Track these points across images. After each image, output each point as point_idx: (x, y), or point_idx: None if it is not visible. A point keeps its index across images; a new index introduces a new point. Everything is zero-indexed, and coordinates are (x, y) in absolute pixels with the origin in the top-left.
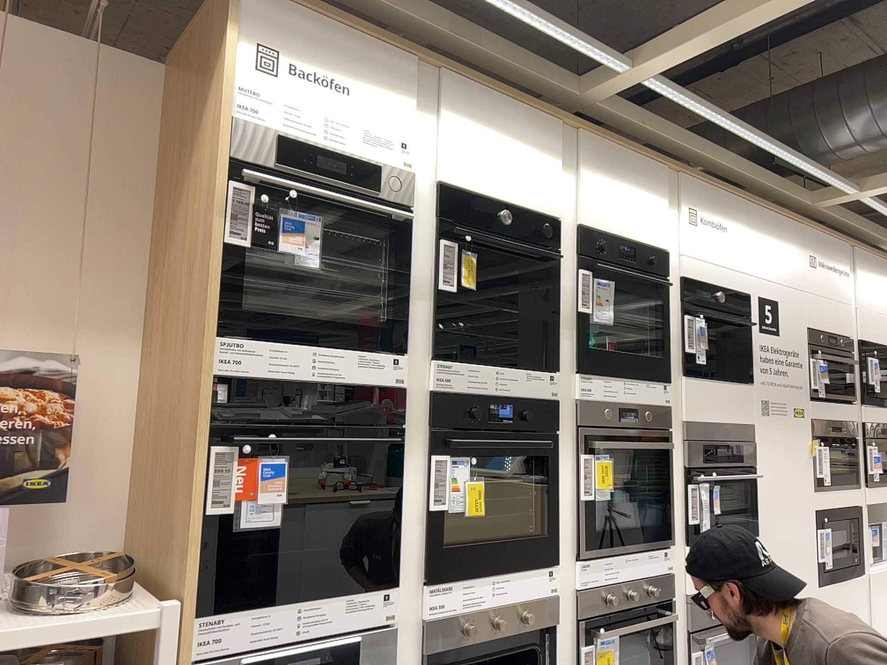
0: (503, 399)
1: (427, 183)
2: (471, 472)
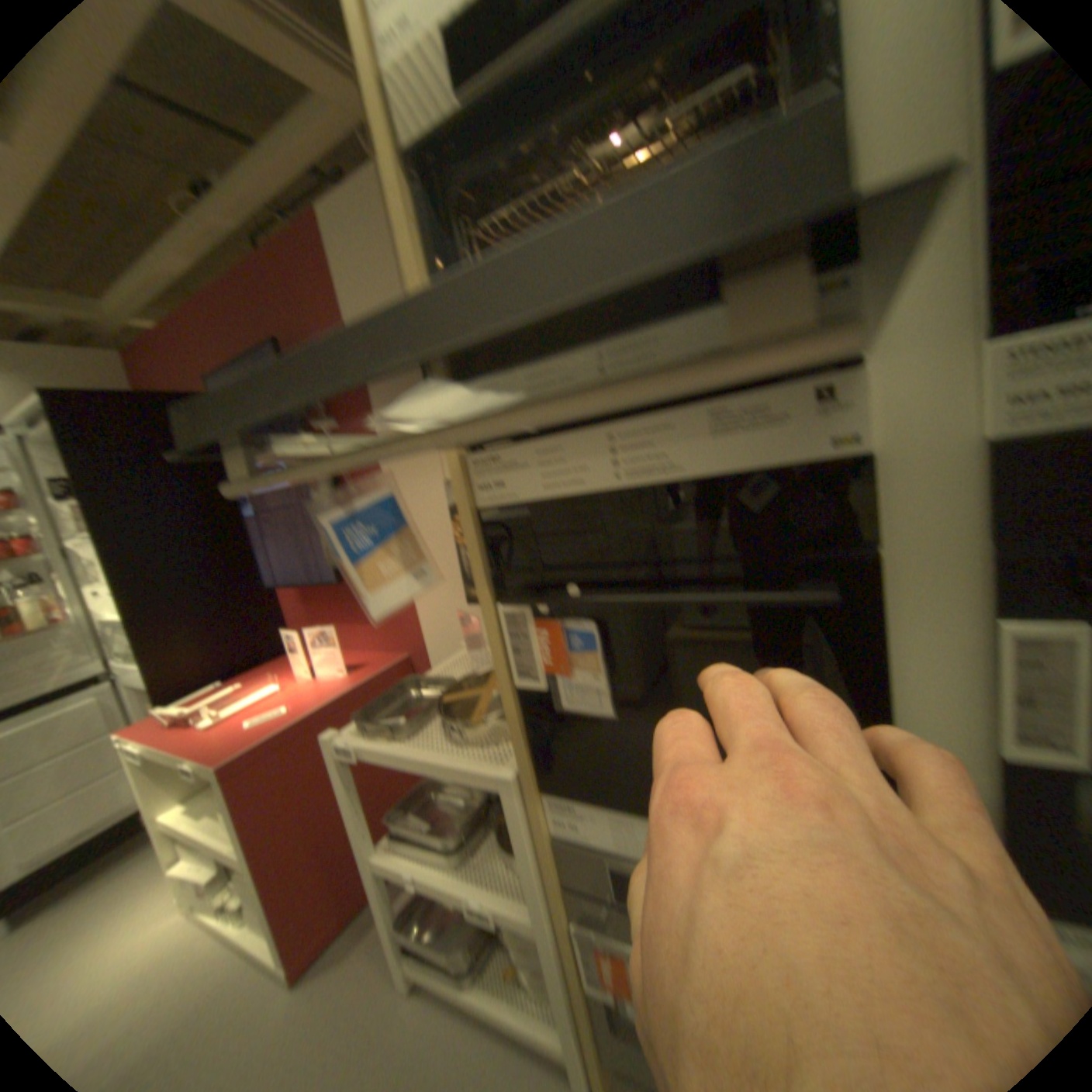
0: None
1: None
2: None
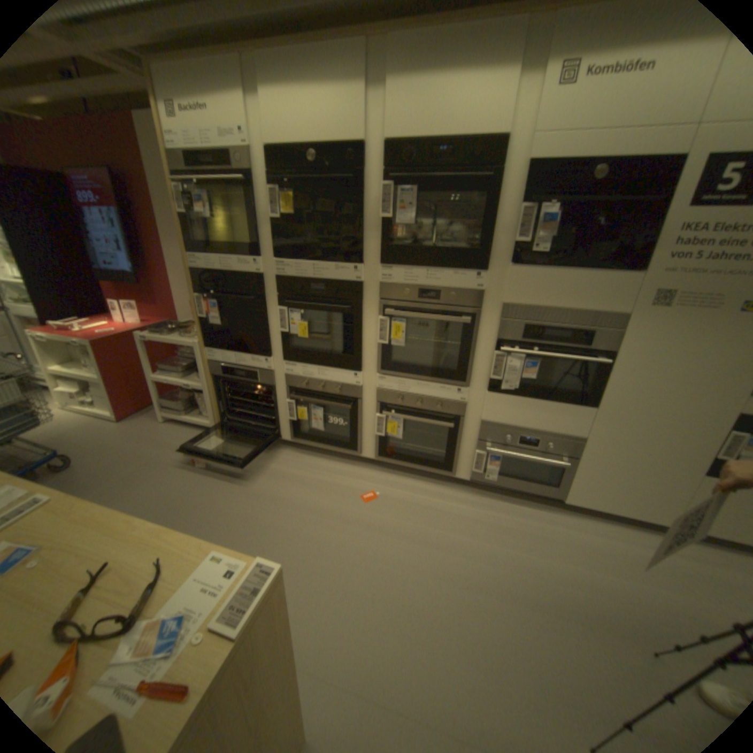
0: (320, 283)
1: (257, 145)
2: (303, 321)
